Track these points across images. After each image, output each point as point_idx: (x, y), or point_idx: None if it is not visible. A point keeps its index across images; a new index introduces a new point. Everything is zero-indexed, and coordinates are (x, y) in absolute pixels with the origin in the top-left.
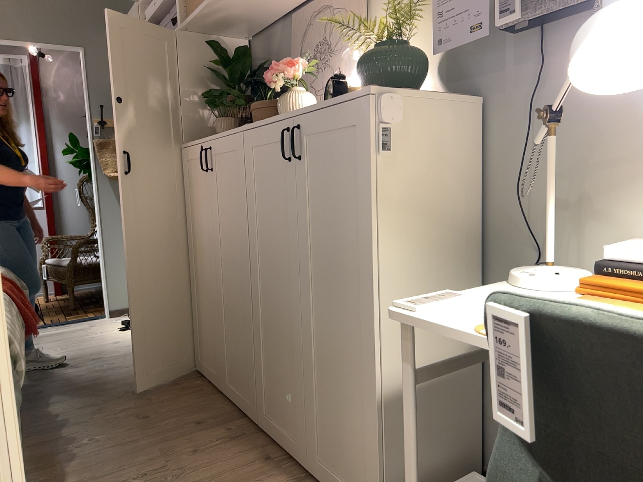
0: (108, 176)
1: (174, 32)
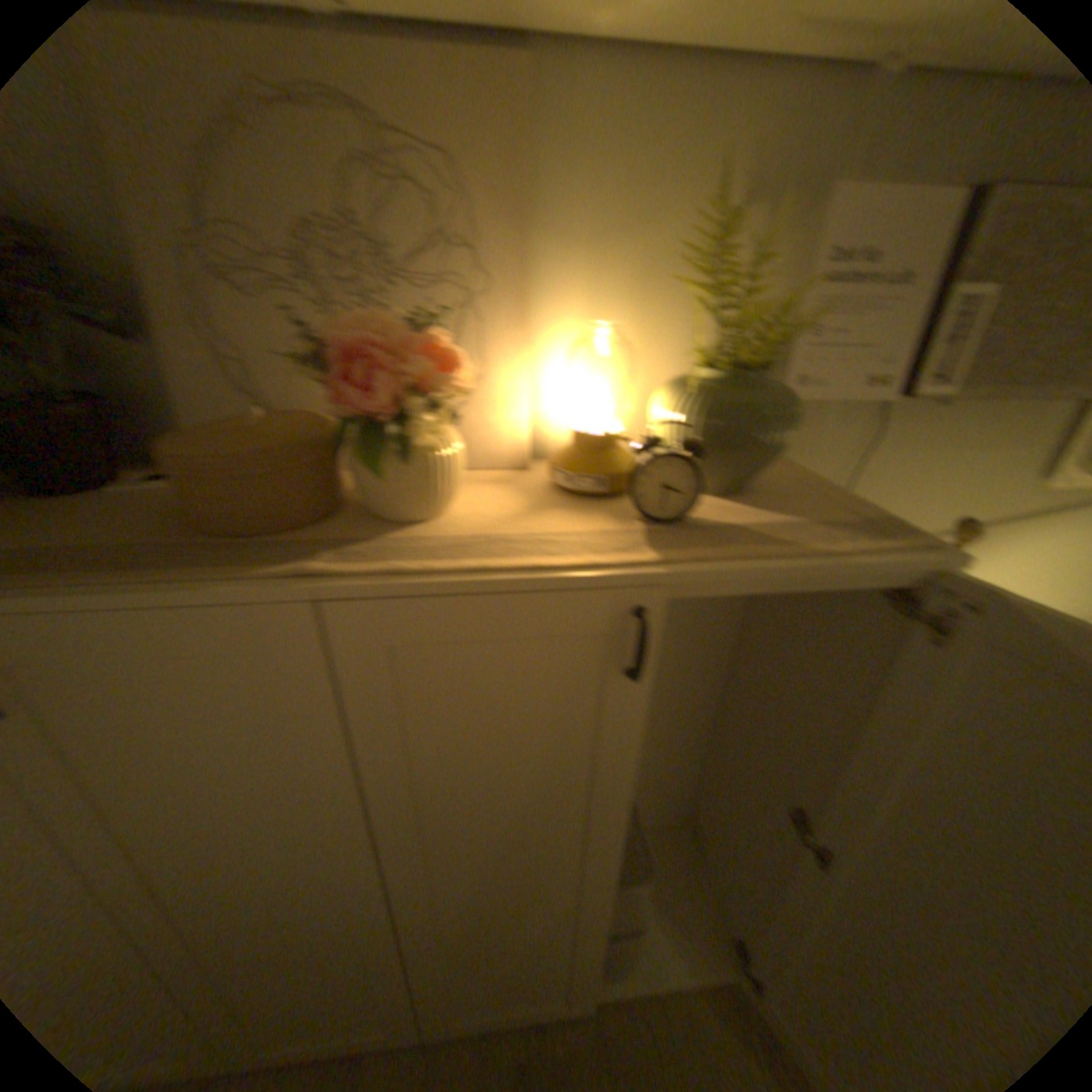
0: None
1: None
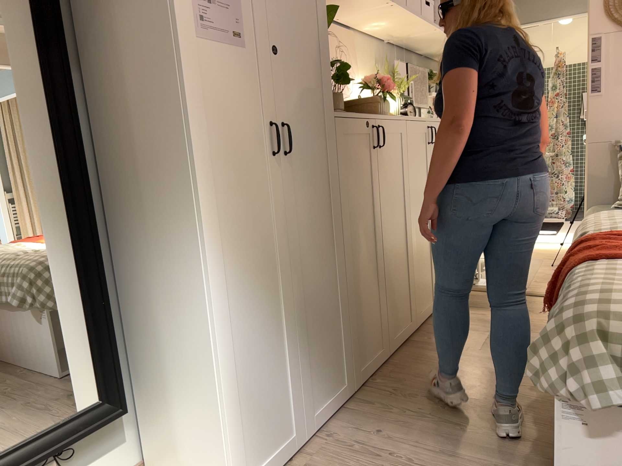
0: None
1: None
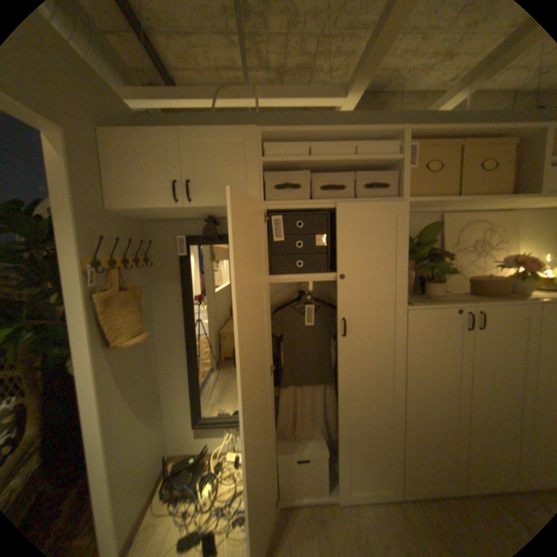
0: (124, 348)
1: (406, 203)
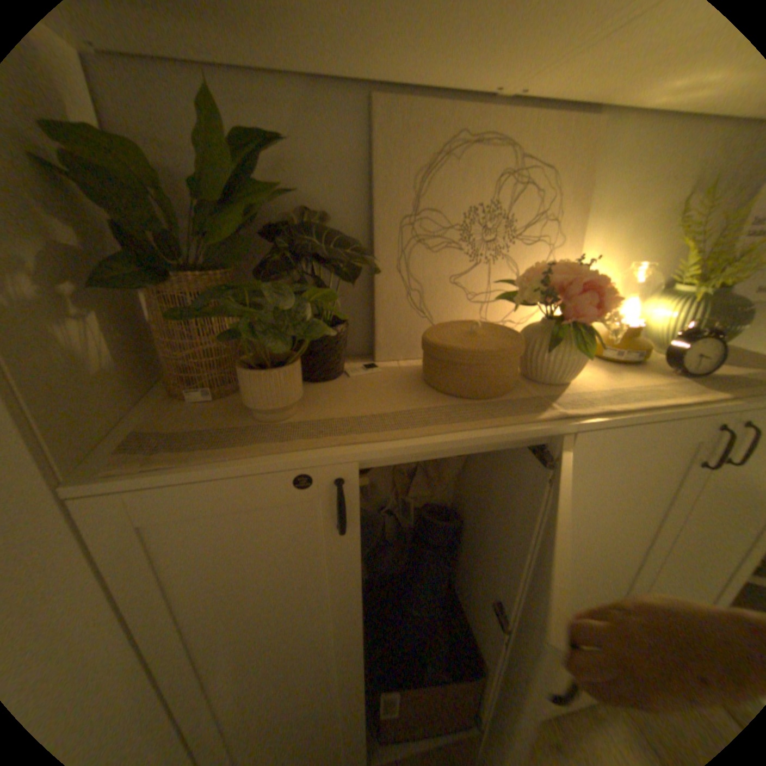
0: None
1: None
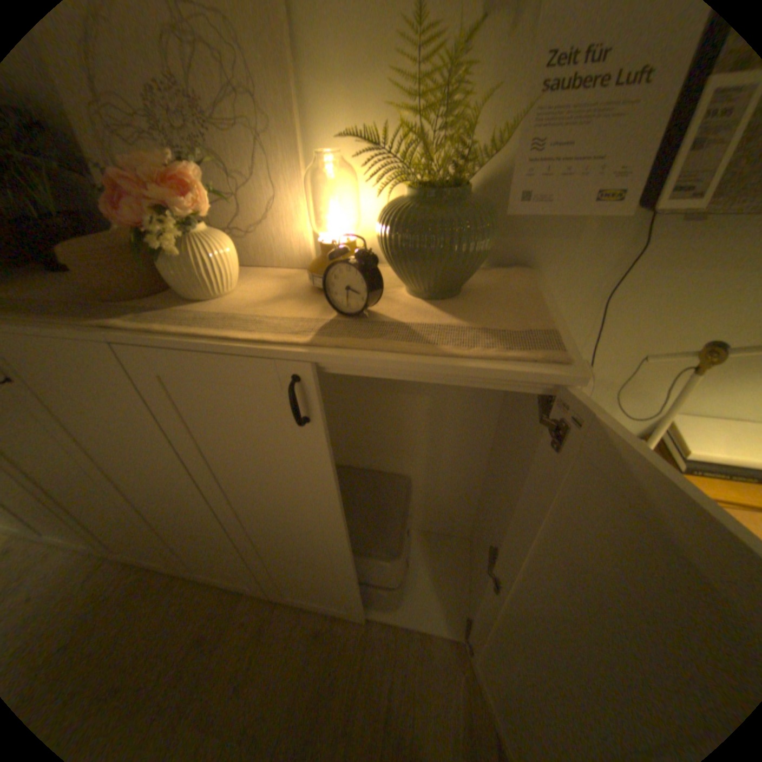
0: None
1: None
